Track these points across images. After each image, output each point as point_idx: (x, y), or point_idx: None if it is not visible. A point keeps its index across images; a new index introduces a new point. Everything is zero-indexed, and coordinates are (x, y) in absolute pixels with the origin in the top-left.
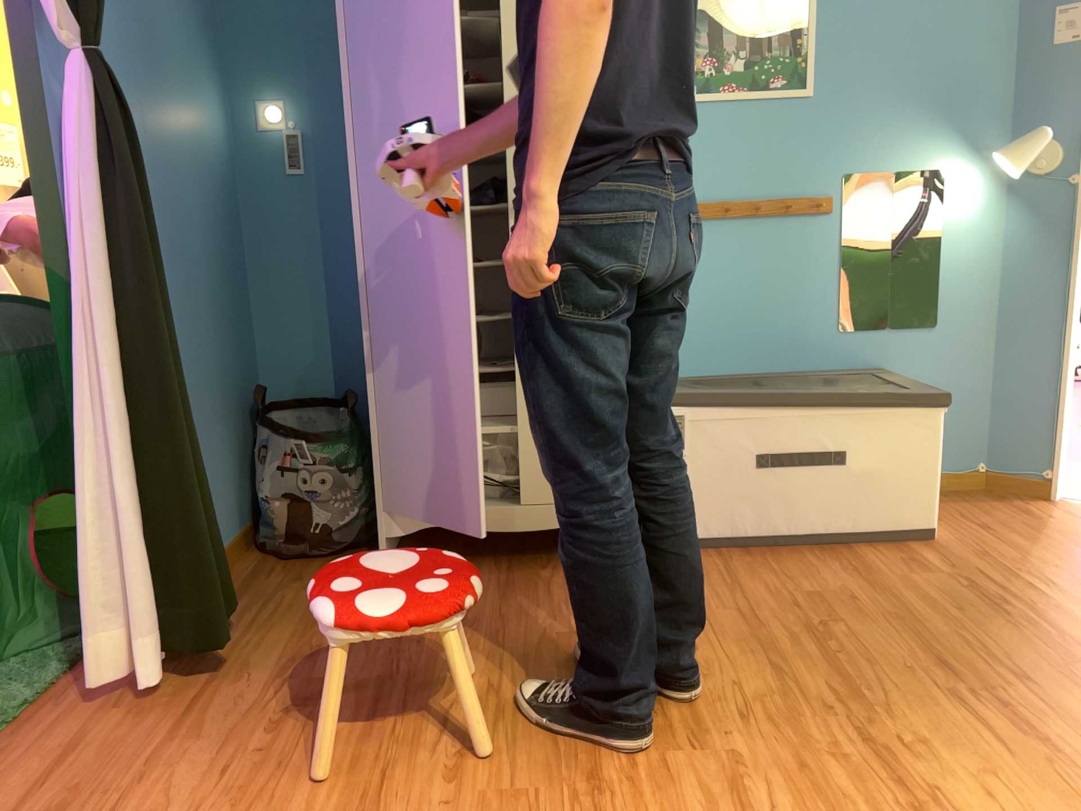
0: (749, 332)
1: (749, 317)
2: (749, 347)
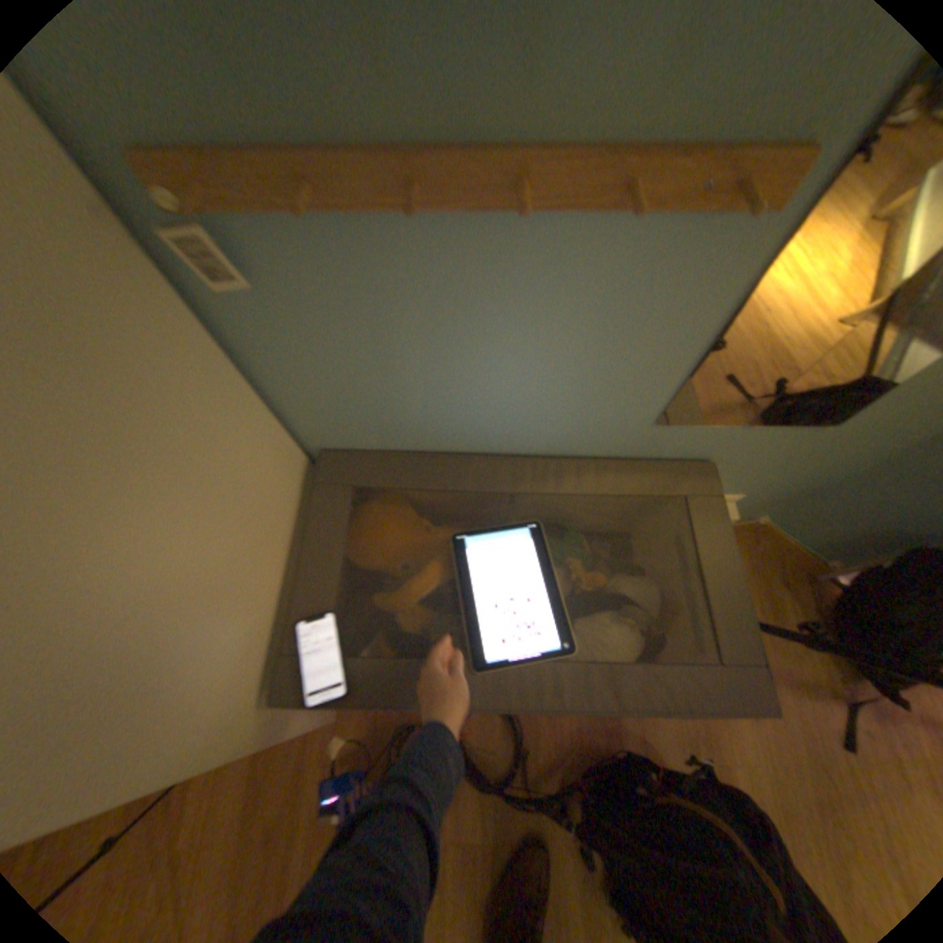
0: (492, 420)
1: (493, 404)
2: (491, 435)
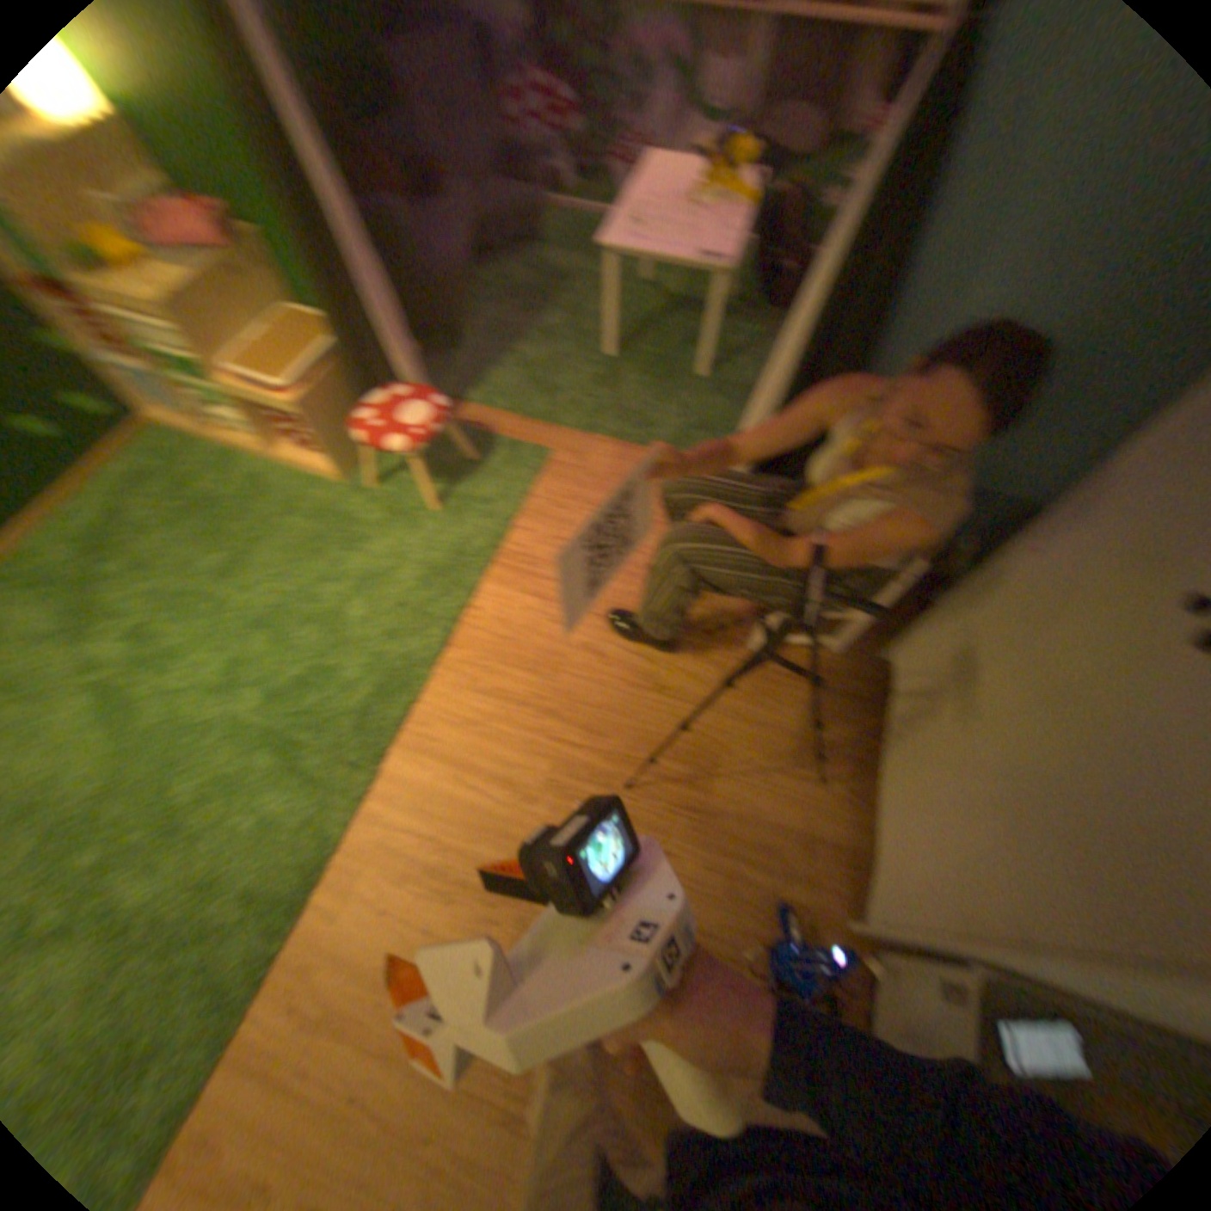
0: None
1: None
2: None
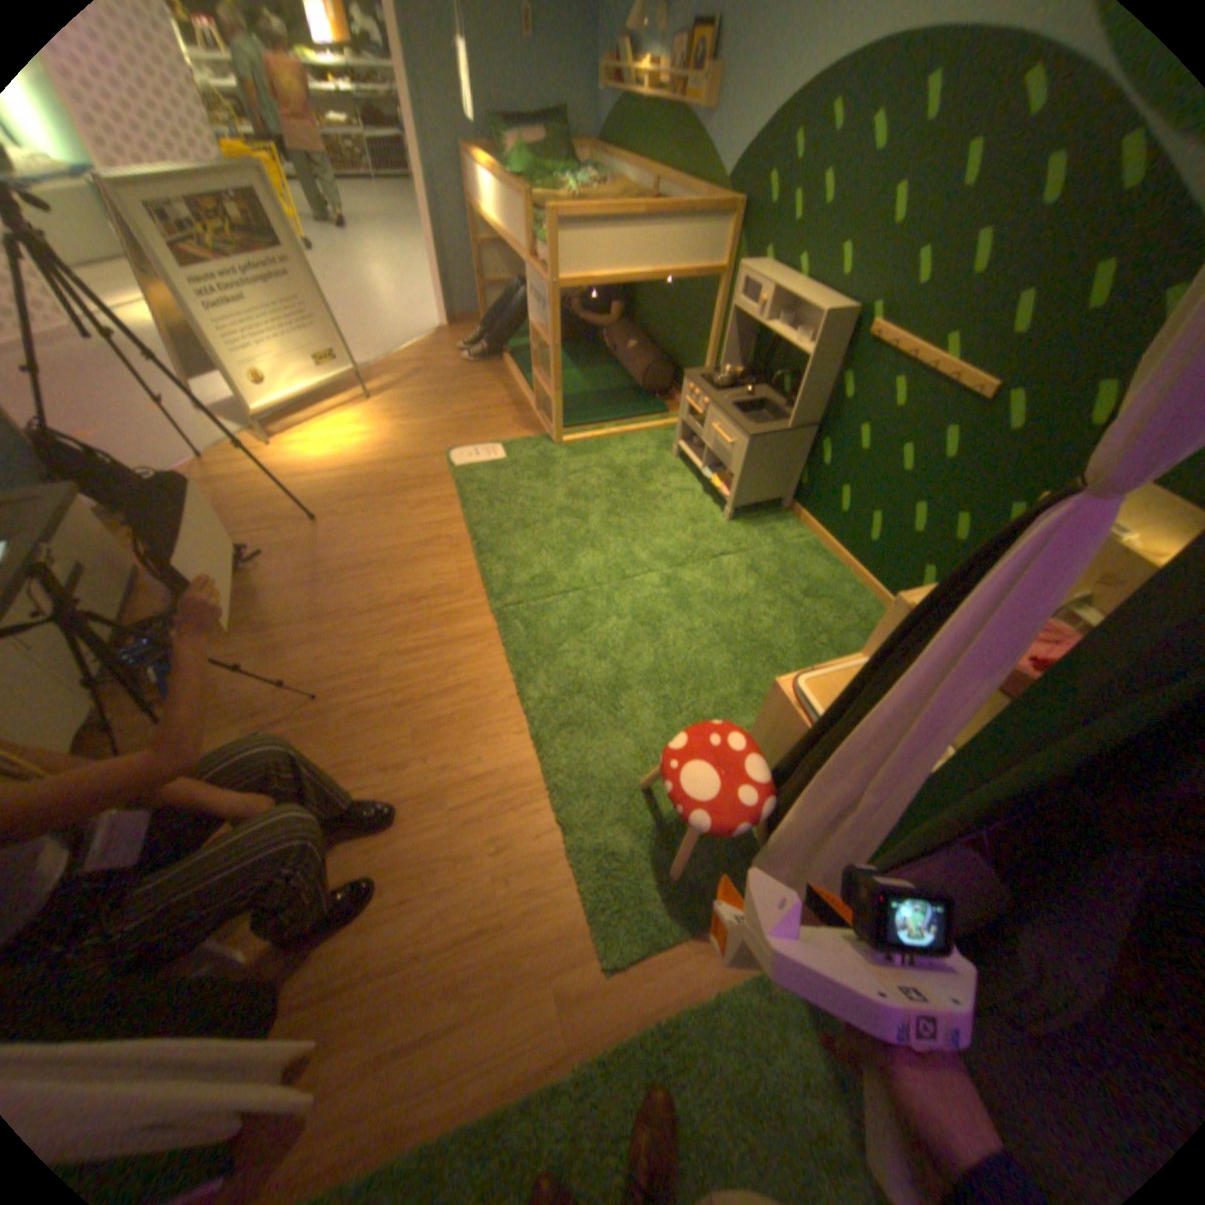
0: None
1: None
2: None
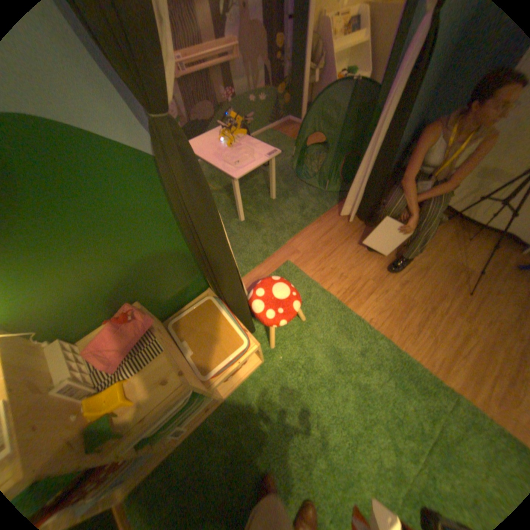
0: None
1: None
2: None
